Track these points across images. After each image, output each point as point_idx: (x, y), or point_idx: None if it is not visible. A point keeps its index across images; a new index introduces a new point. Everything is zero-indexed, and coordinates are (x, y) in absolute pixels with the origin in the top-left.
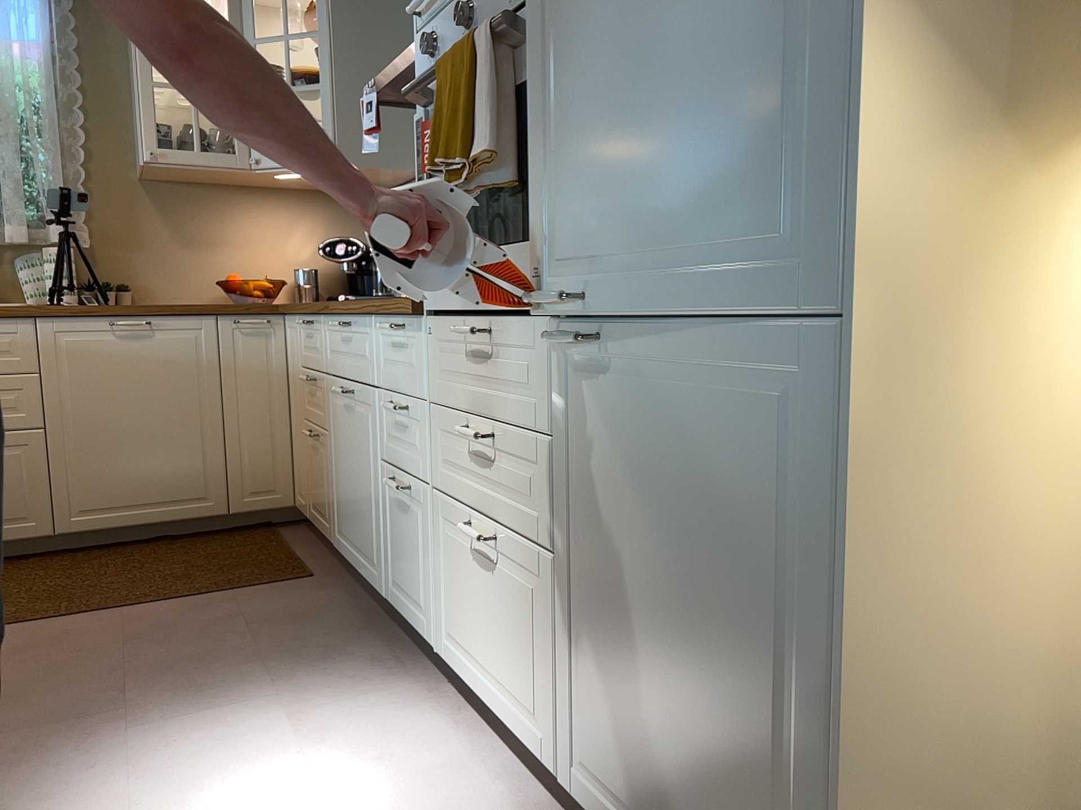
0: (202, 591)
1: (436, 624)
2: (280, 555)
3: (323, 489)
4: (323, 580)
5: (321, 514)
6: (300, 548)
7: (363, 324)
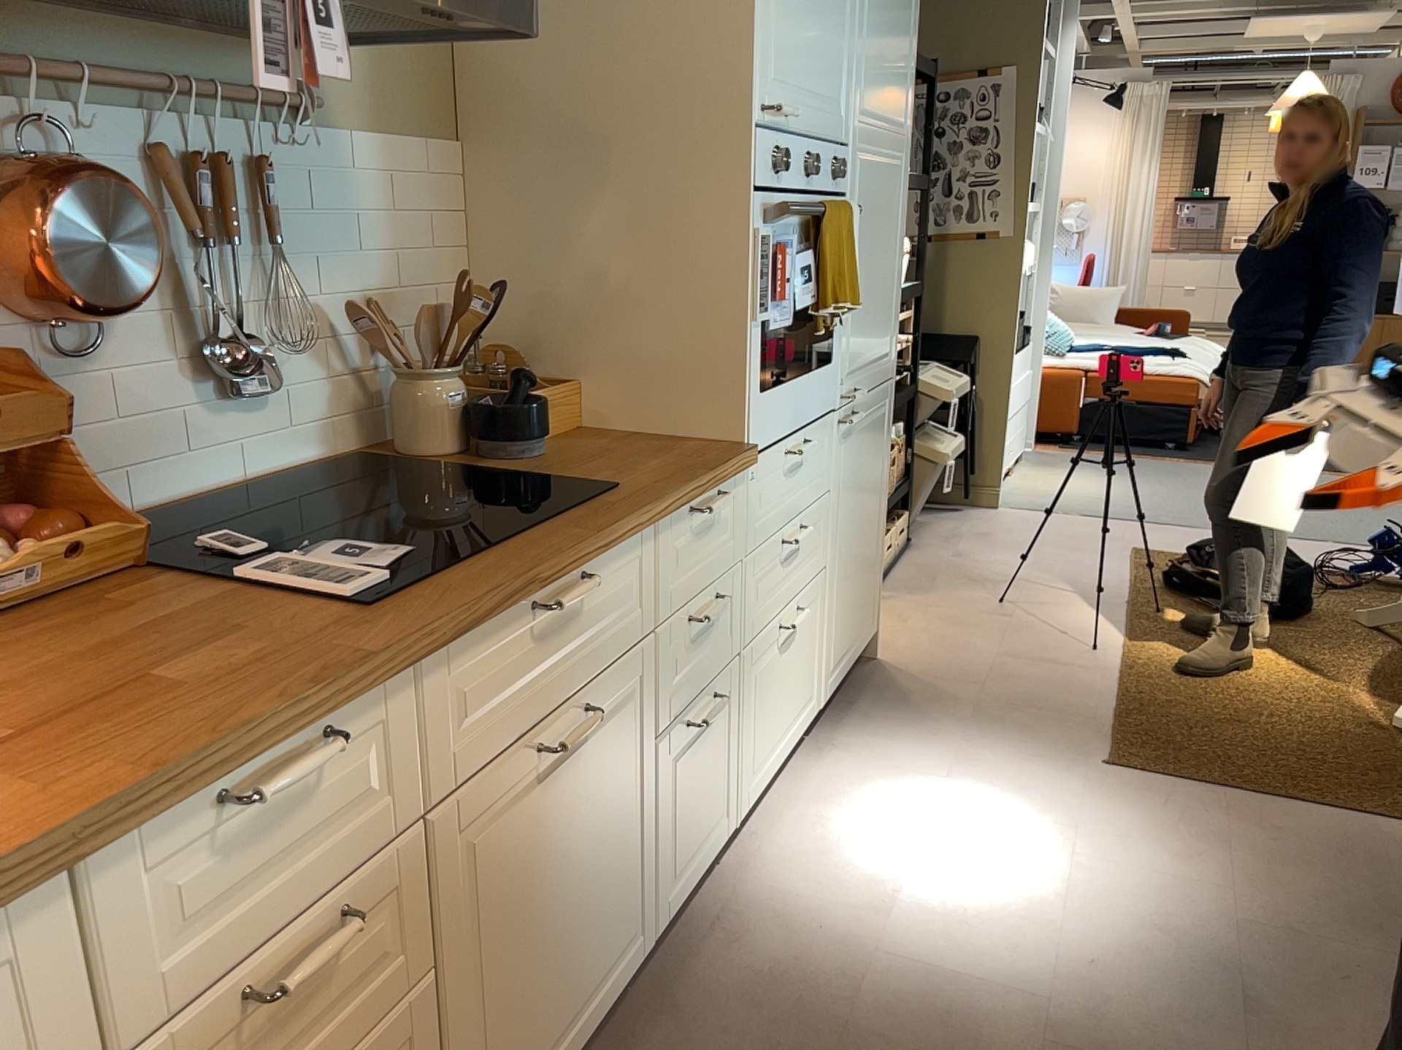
0: None
1: (735, 796)
2: None
3: None
4: None
5: None
6: None
7: (625, 548)
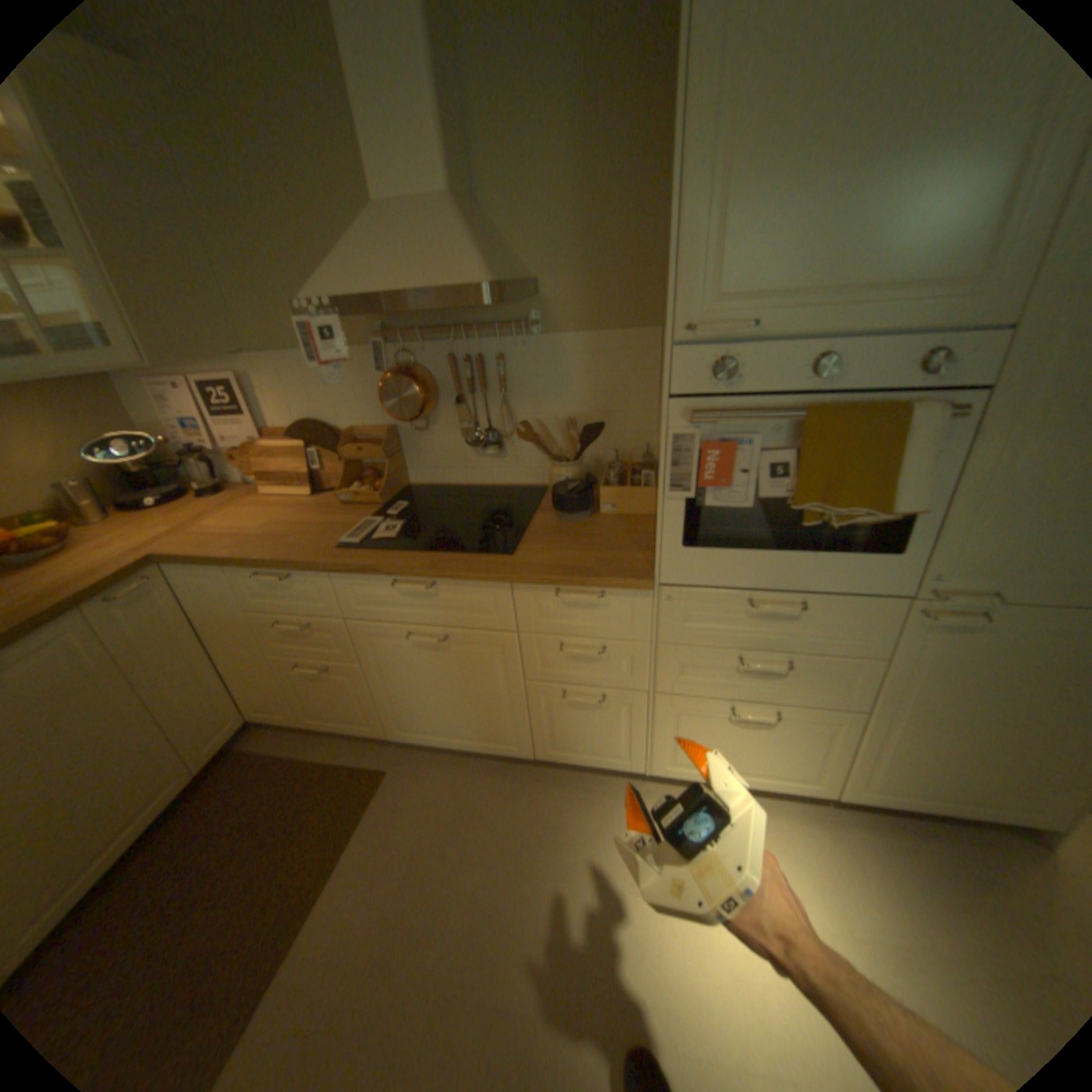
0: (325, 866)
1: (645, 760)
2: (308, 774)
3: (347, 706)
4: (397, 768)
5: (343, 722)
6: (307, 754)
7: (478, 585)
